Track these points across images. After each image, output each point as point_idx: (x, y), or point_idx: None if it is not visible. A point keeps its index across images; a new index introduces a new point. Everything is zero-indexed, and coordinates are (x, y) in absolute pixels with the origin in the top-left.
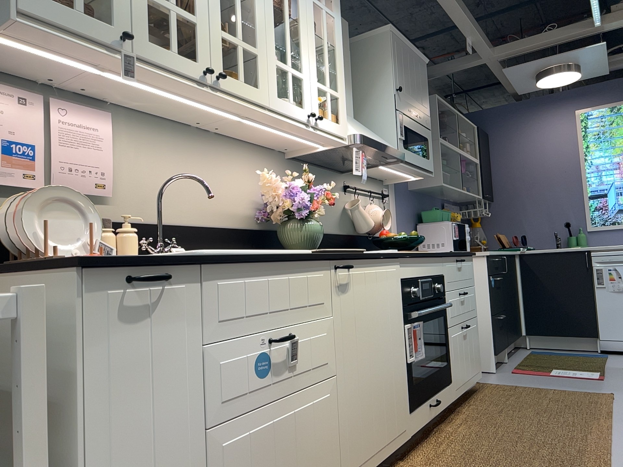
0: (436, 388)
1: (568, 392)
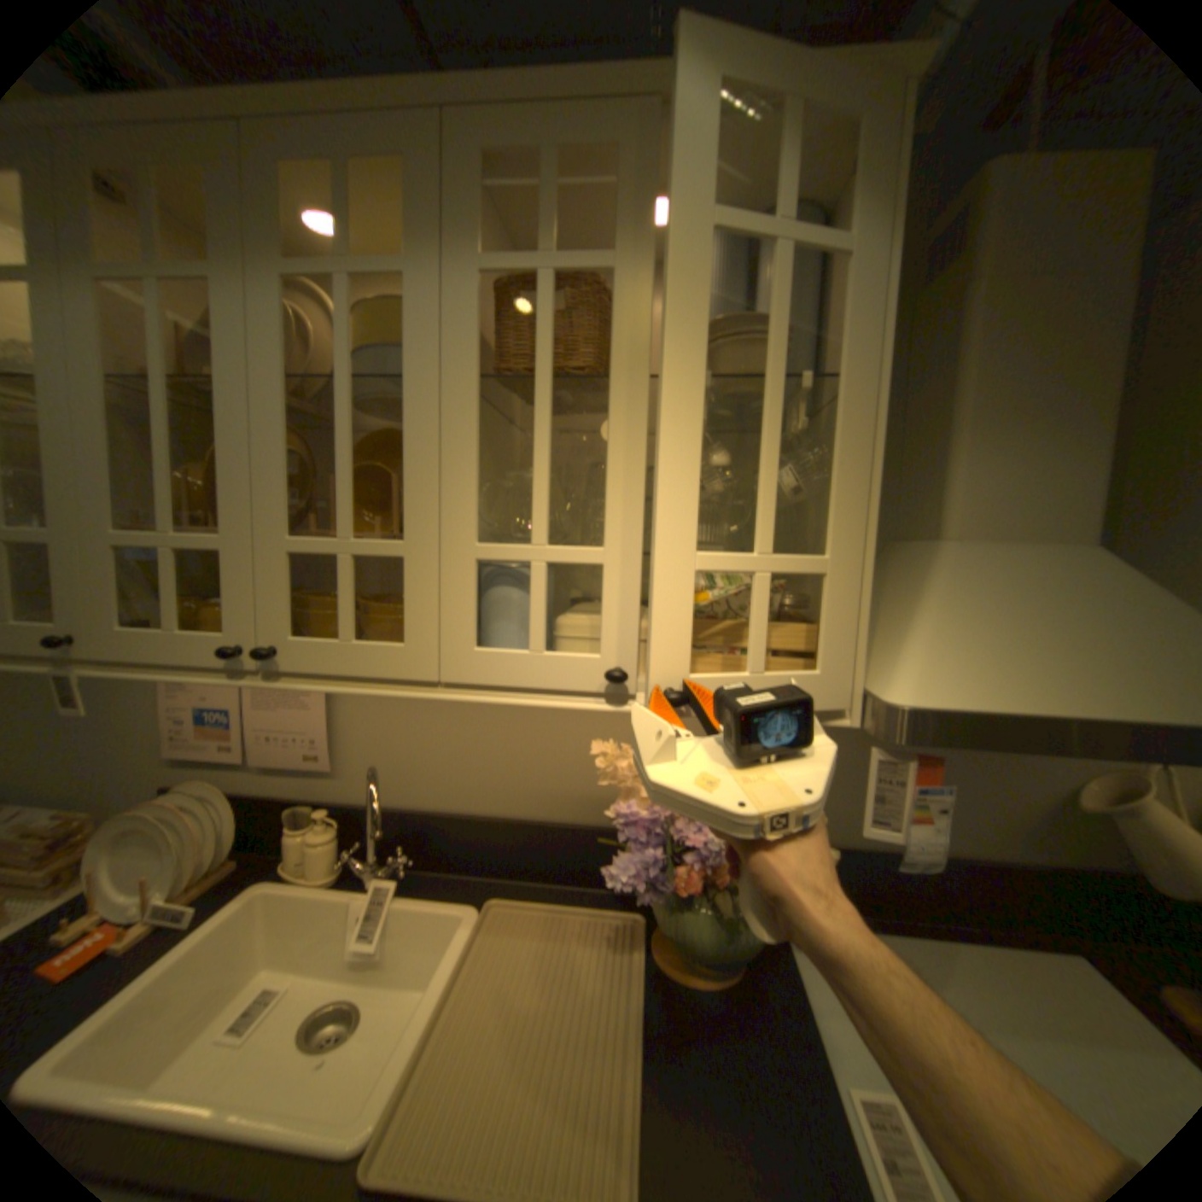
0: None
1: None
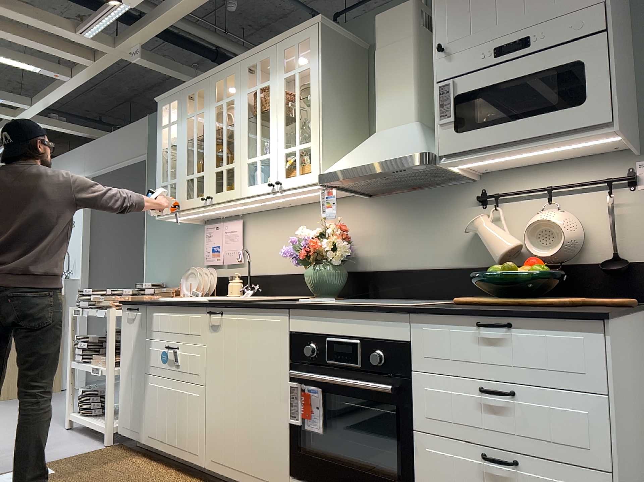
0: None
1: None
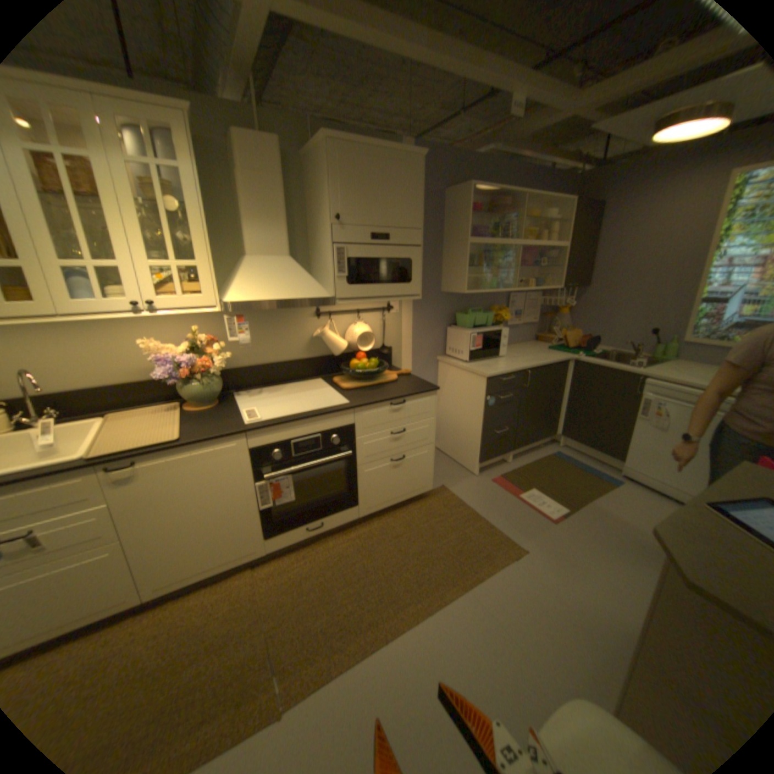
0: (322, 515)
1: (492, 532)
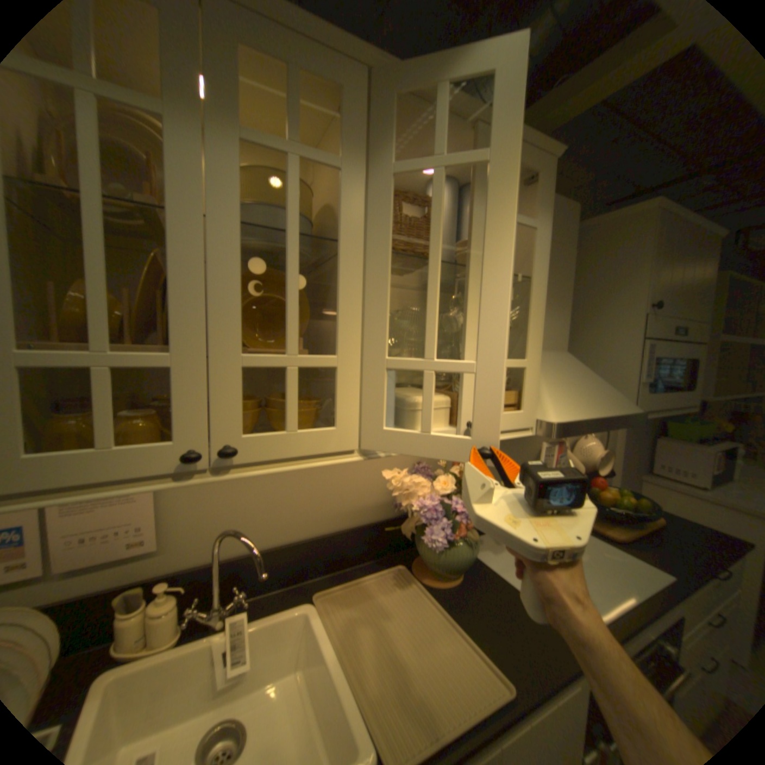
0: None
1: None
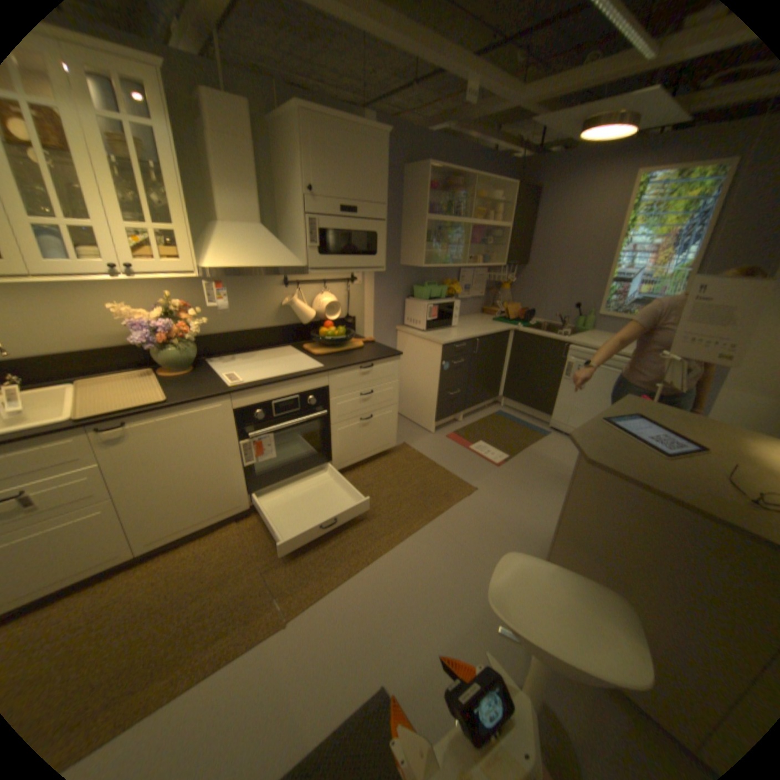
0: (300, 470)
1: (448, 476)
